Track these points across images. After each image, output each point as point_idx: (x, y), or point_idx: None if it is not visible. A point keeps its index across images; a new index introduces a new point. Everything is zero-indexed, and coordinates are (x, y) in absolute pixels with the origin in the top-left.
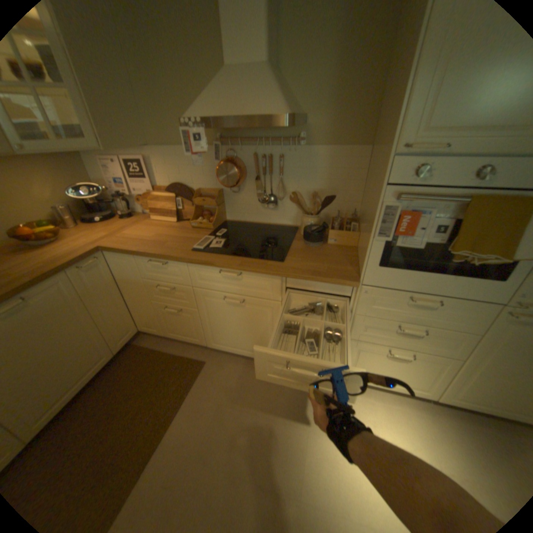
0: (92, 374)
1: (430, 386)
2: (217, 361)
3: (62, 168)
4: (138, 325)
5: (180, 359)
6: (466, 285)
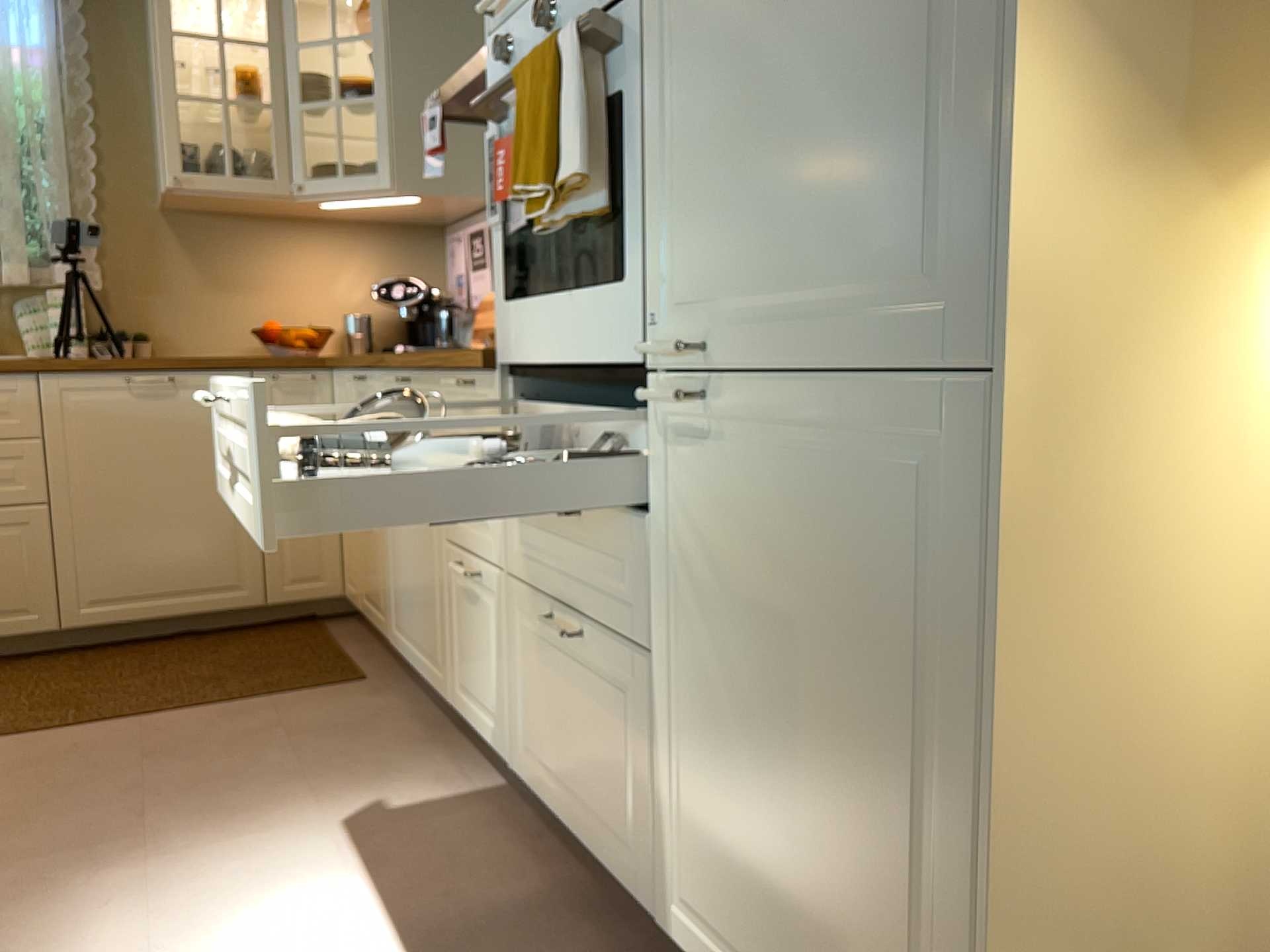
0: (207, 603)
1: (634, 822)
2: (387, 687)
3: (401, 260)
4: (344, 575)
5: (341, 661)
6: (593, 316)
